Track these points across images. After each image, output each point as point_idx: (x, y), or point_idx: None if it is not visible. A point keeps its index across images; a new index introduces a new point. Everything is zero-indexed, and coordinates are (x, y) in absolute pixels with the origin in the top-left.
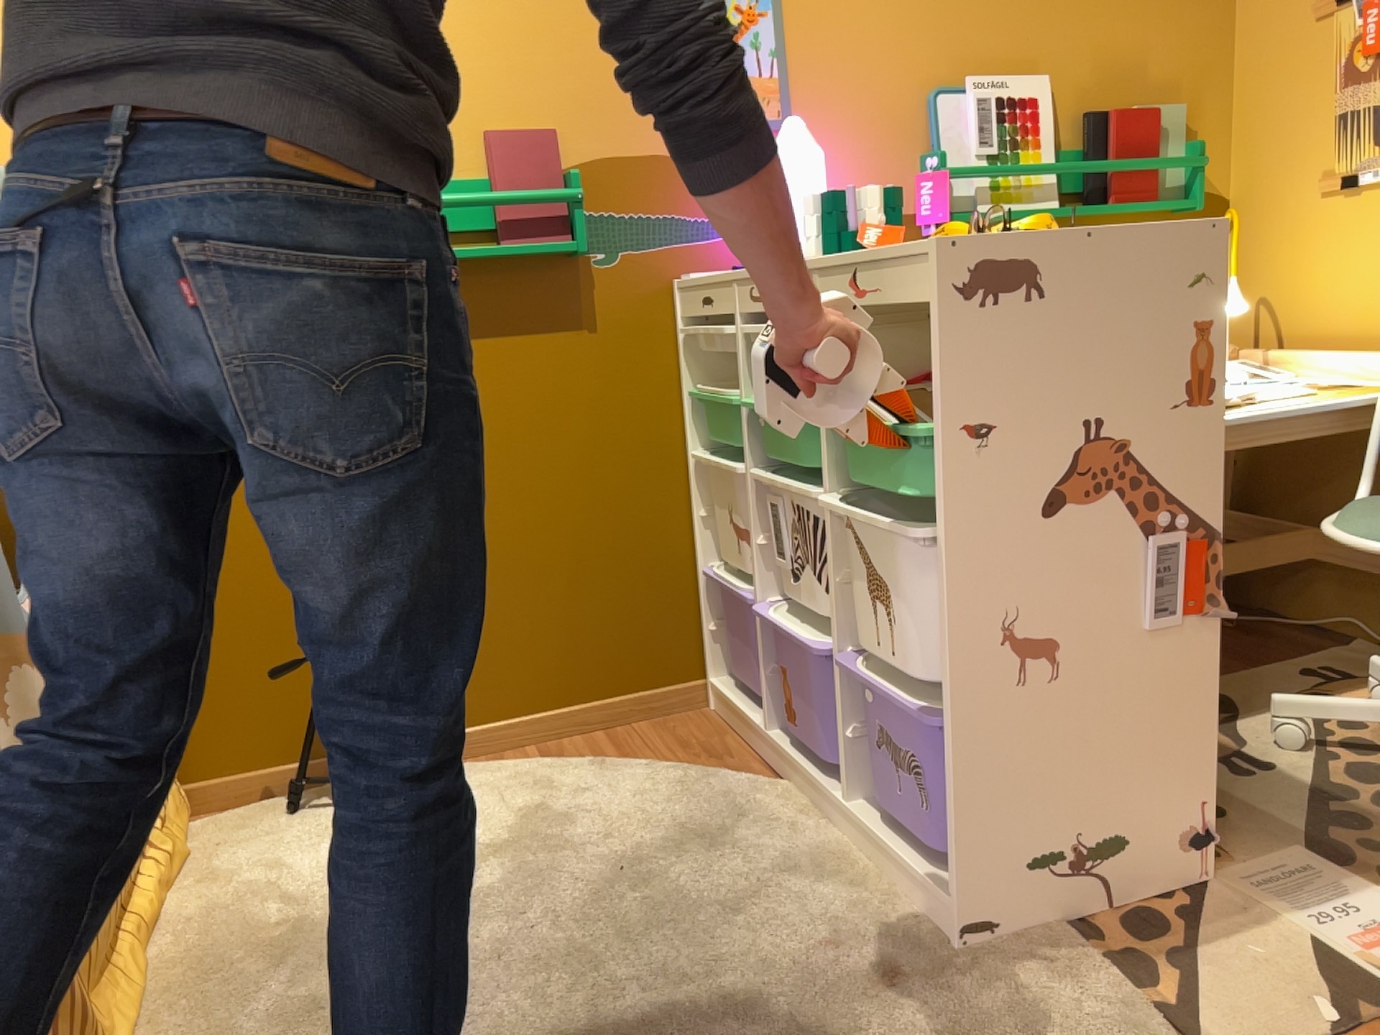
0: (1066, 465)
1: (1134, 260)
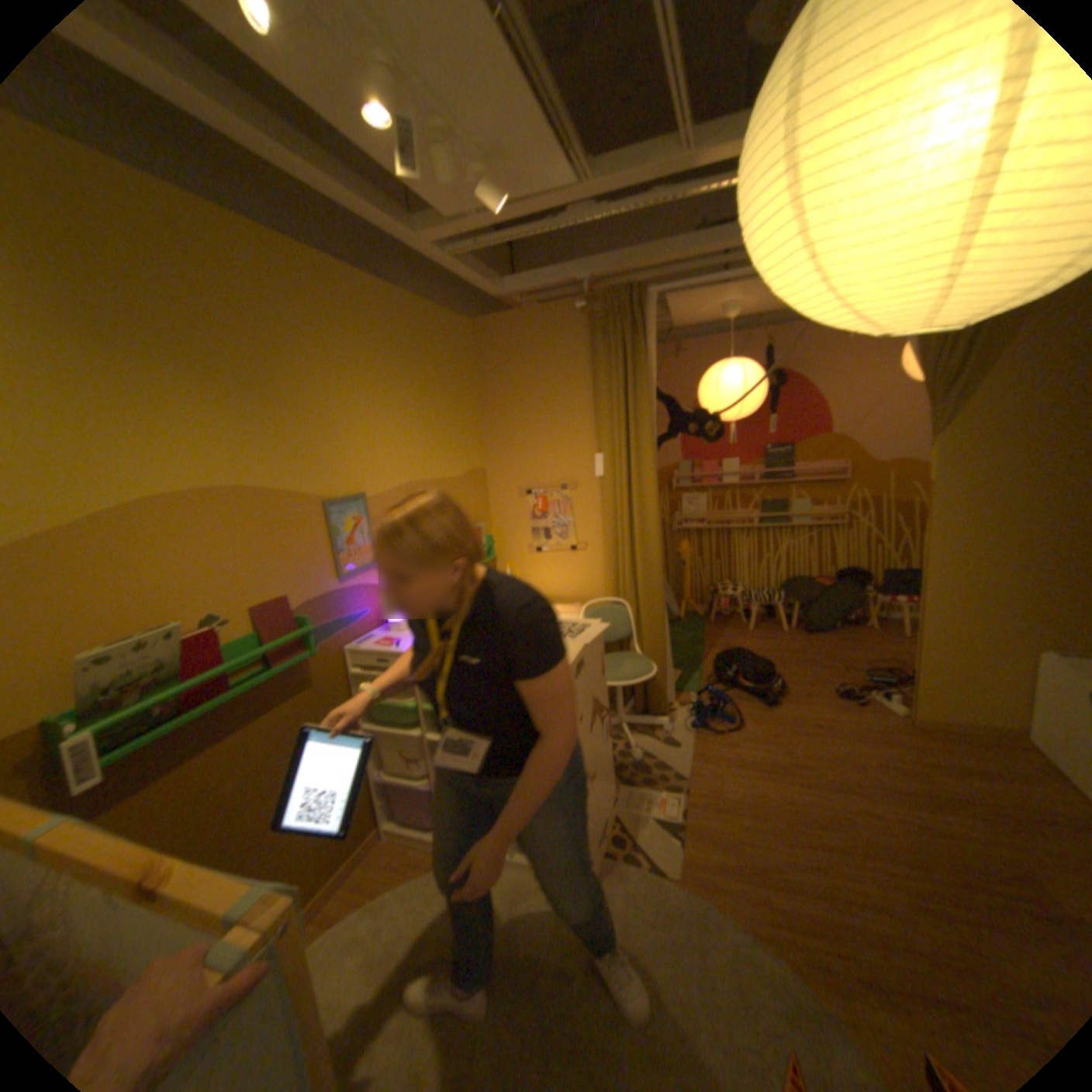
0: (588, 713)
1: (593, 643)
